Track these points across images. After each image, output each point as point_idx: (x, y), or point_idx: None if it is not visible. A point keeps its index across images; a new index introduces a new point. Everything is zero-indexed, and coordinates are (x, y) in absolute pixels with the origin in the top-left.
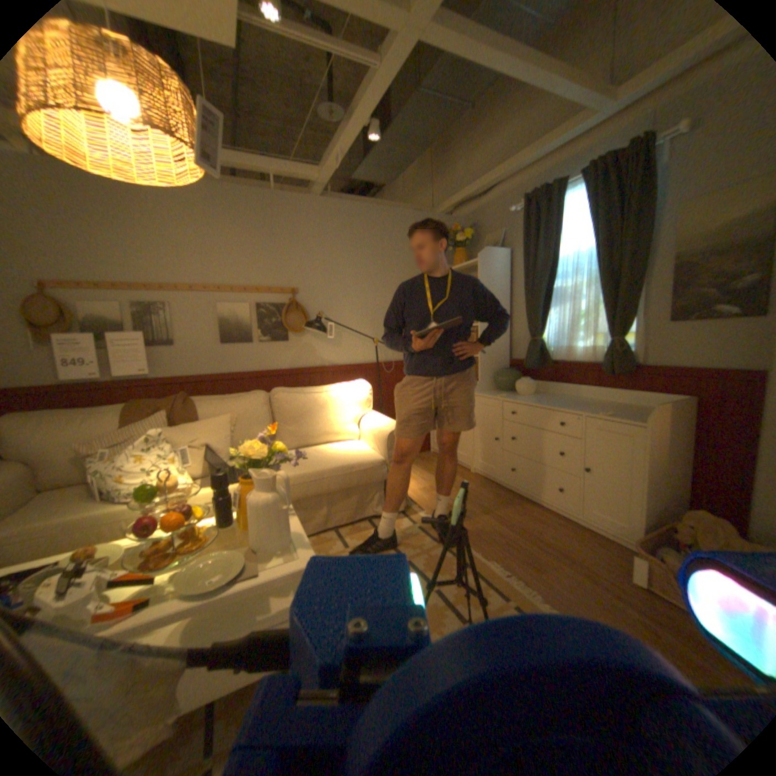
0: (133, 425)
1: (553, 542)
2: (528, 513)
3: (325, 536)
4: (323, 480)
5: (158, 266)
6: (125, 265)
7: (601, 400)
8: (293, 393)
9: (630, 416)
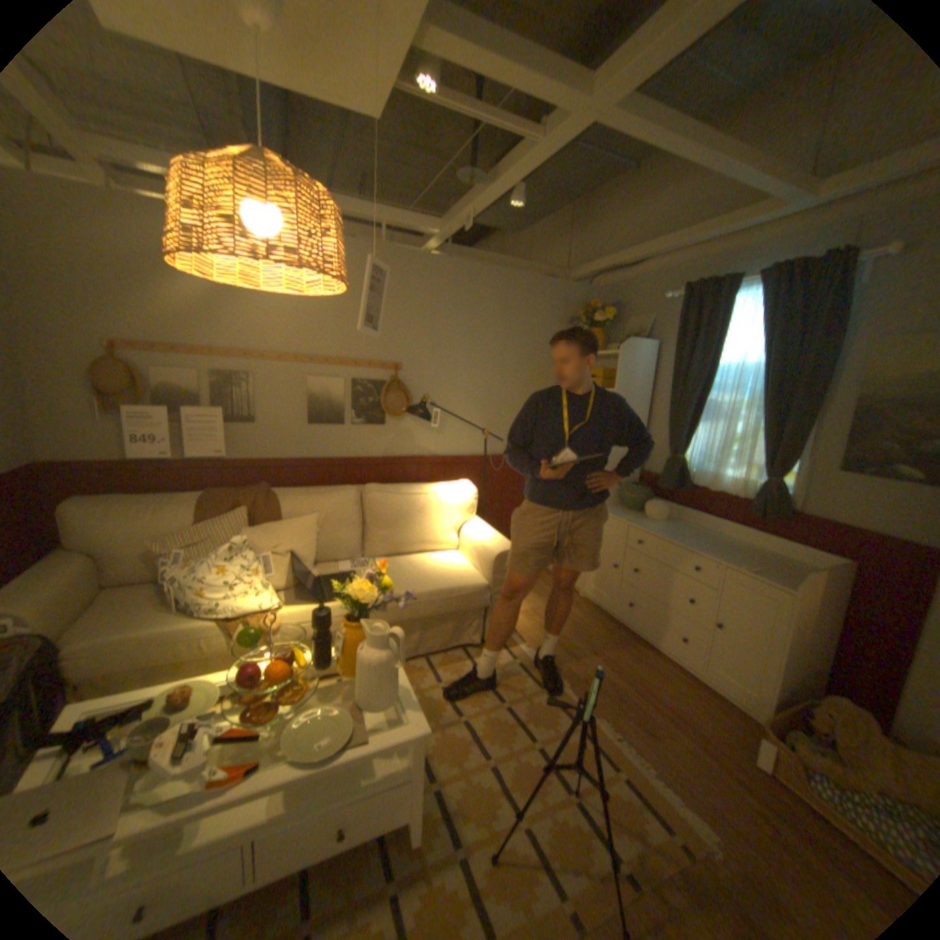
0: (210, 524)
1: (670, 701)
2: (643, 660)
3: (415, 665)
4: (419, 606)
5: (244, 331)
6: (206, 328)
7: (744, 542)
8: (388, 494)
9: (777, 577)
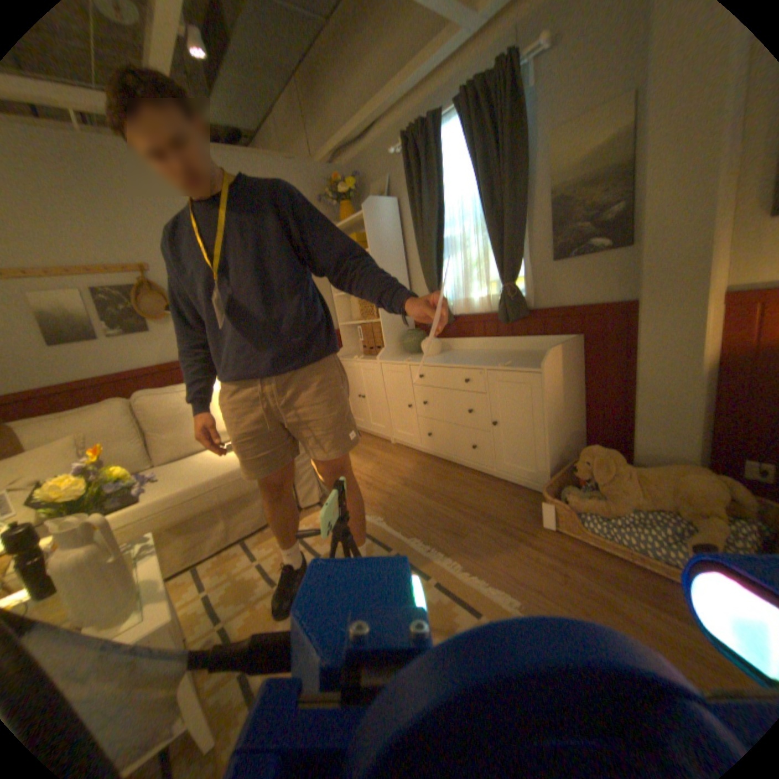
0: None
1: (471, 501)
2: (447, 476)
3: (228, 552)
4: (211, 492)
5: None
6: None
7: (502, 350)
8: (161, 394)
9: (526, 363)
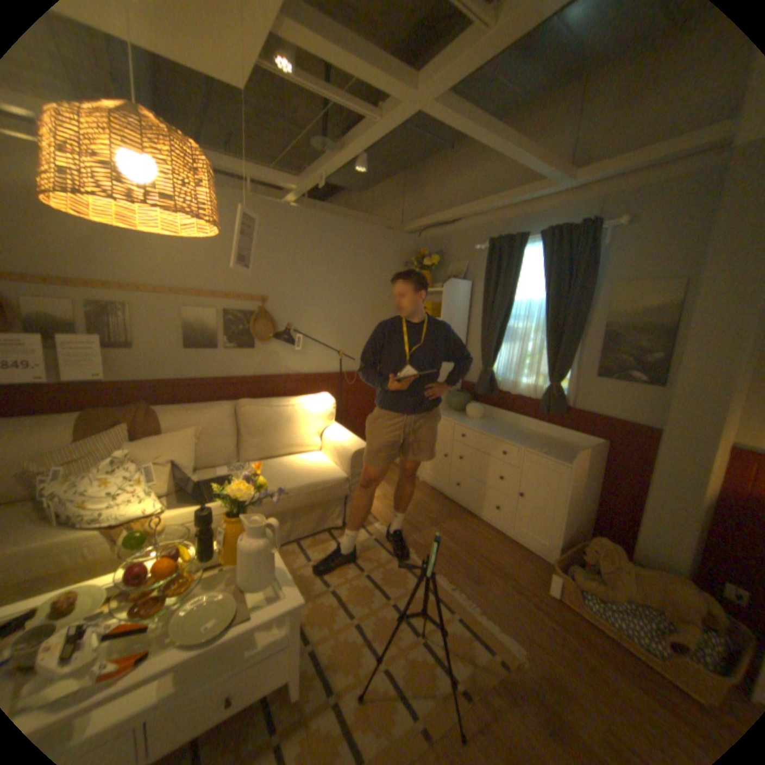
0: (90, 441)
1: (489, 555)
2: (468, 526)
3: (288, 549)
4: (290, 500)
5: (119, 266)
6: (80, 262)
7: (536, 431)
8: (259, 407)
9: (558, 455)
